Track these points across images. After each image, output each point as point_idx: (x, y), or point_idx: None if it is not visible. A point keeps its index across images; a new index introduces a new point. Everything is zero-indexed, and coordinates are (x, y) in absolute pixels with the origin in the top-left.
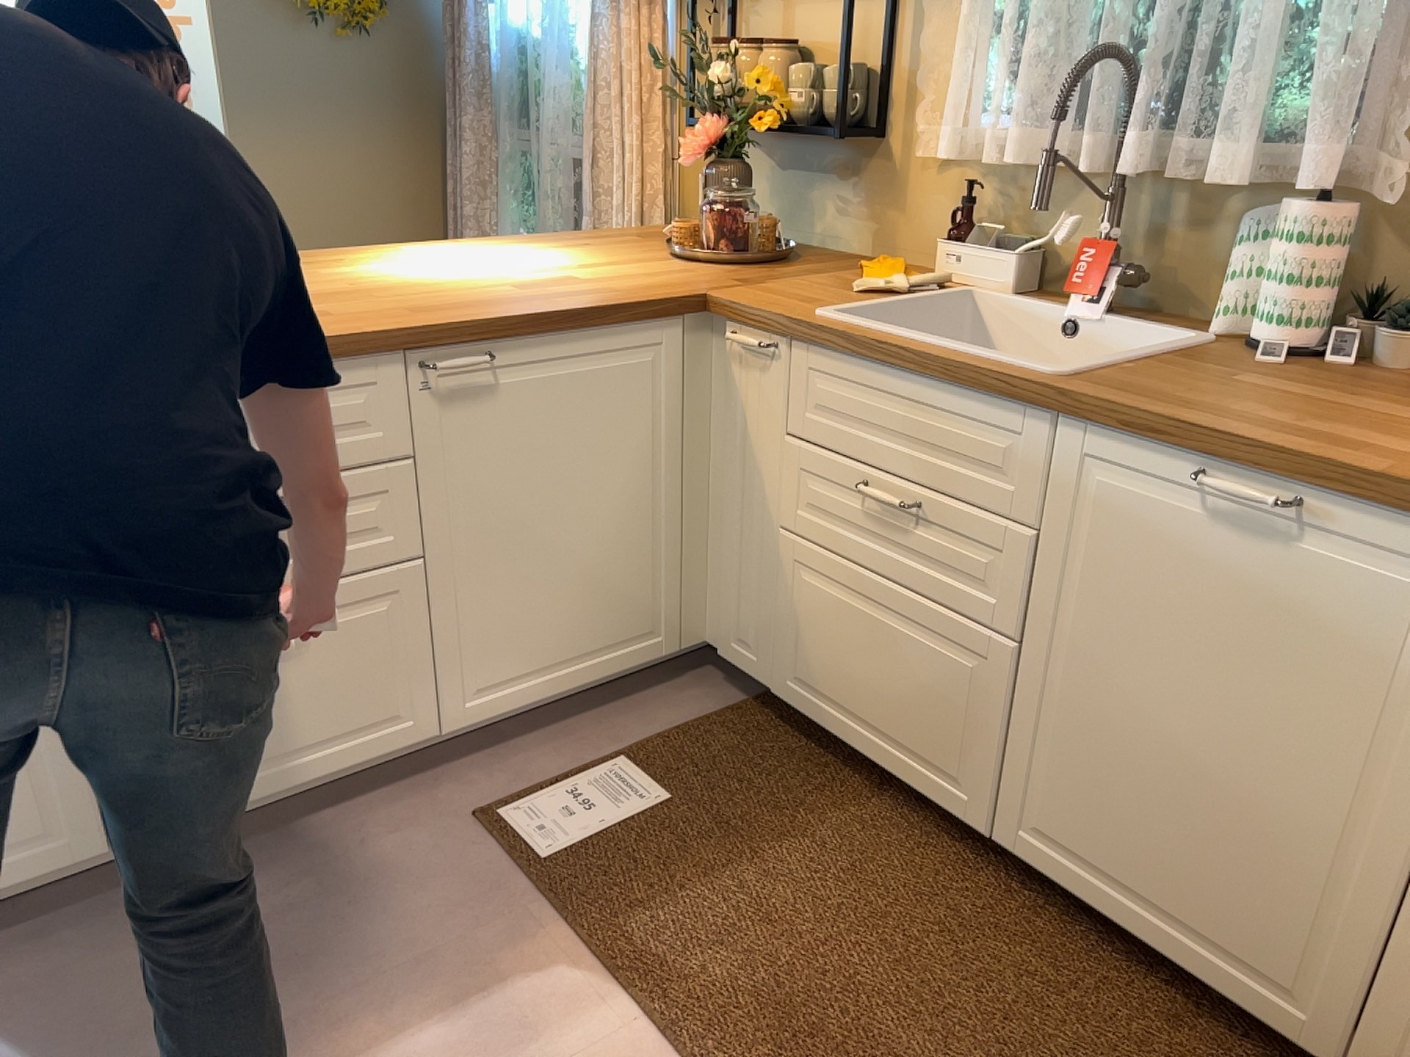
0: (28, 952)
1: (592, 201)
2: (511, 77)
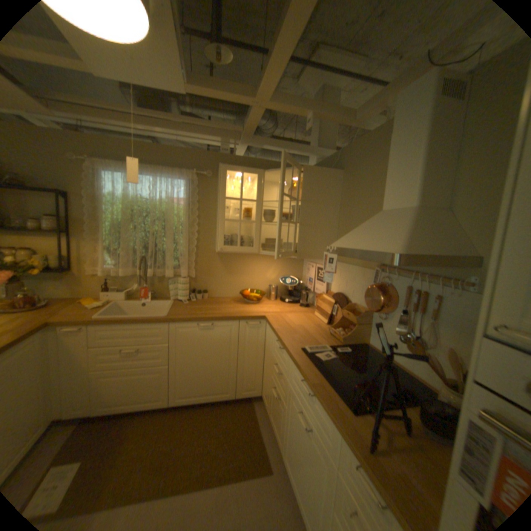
0: None
1: None
2: None
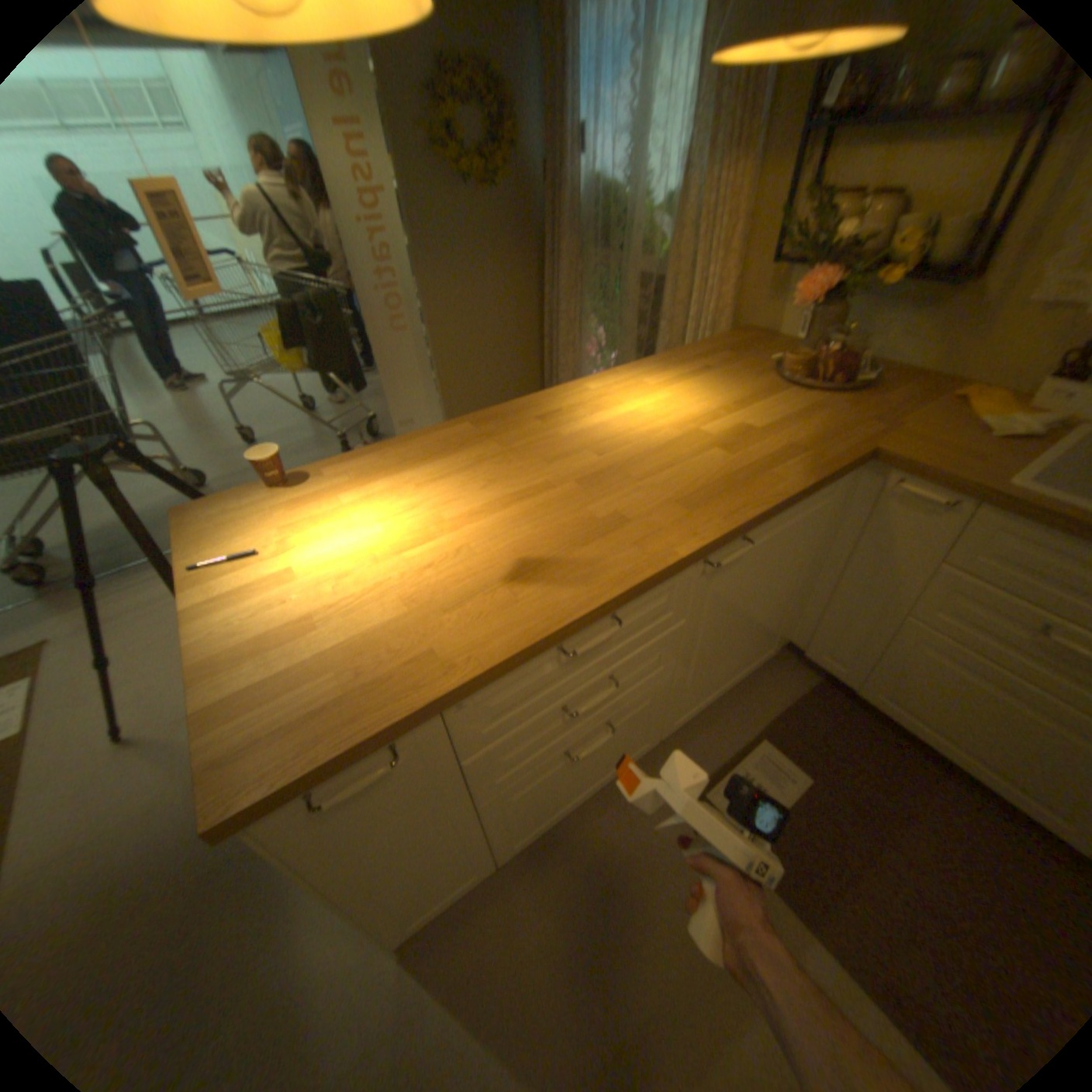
0: (461, 936)
1: (670, 309)
2: (596, 209)
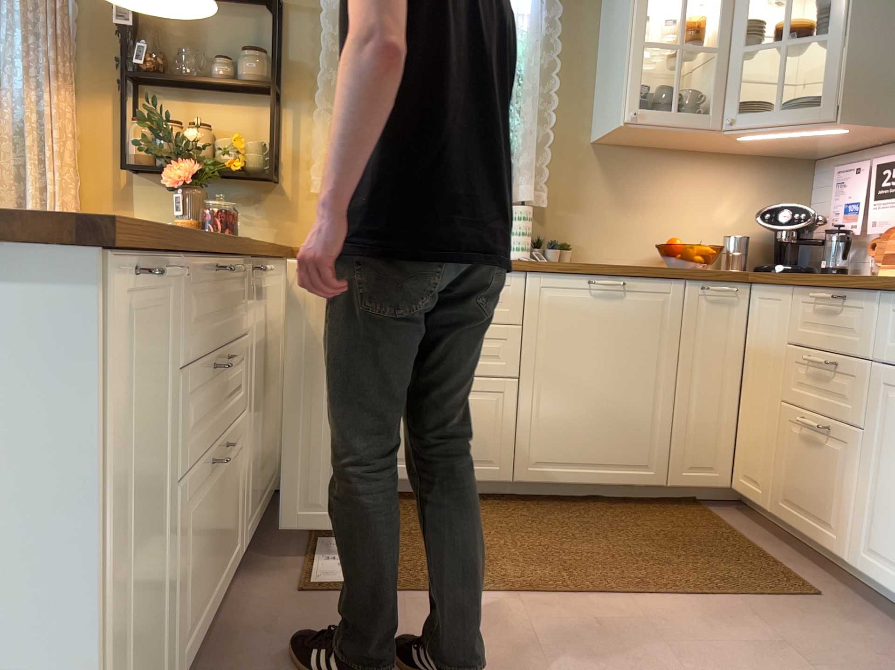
0: None
1: None
2: None
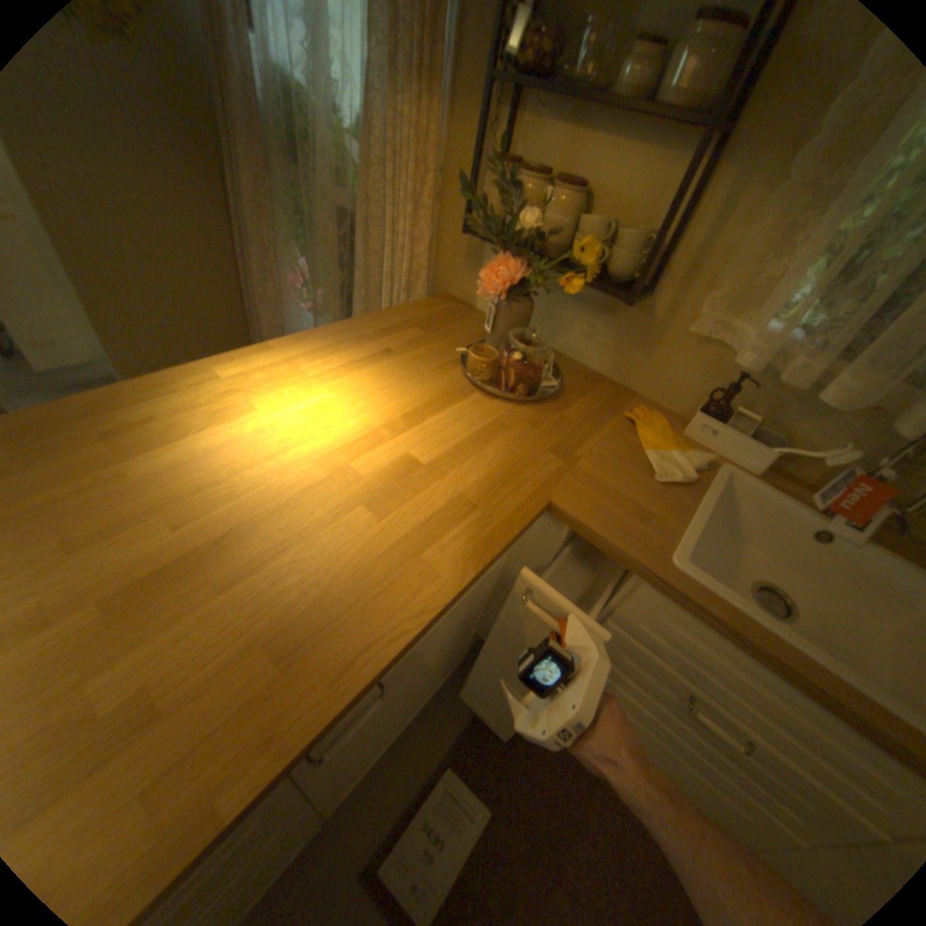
0: None
1: (363, 260)
2: (276, 115)
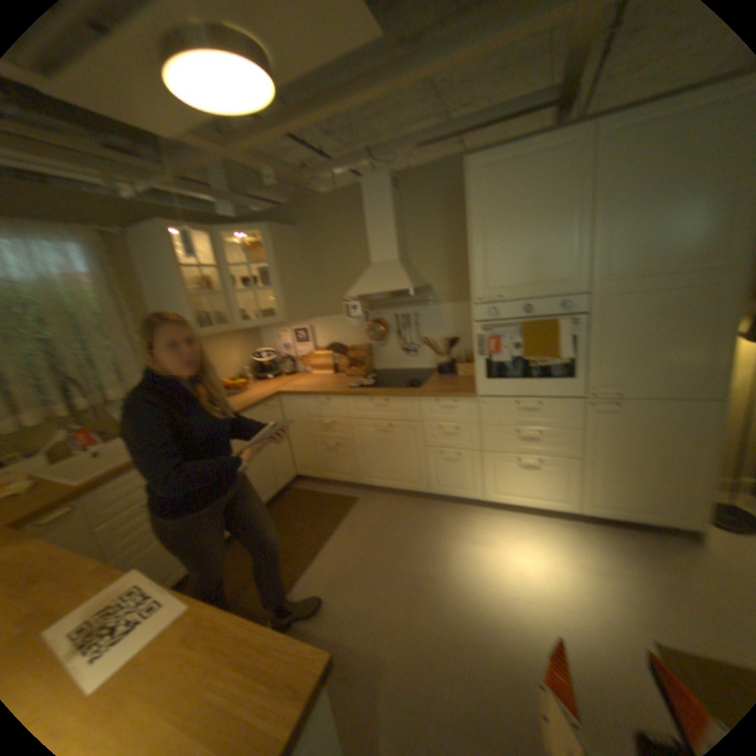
0: None
1: None
2: None
